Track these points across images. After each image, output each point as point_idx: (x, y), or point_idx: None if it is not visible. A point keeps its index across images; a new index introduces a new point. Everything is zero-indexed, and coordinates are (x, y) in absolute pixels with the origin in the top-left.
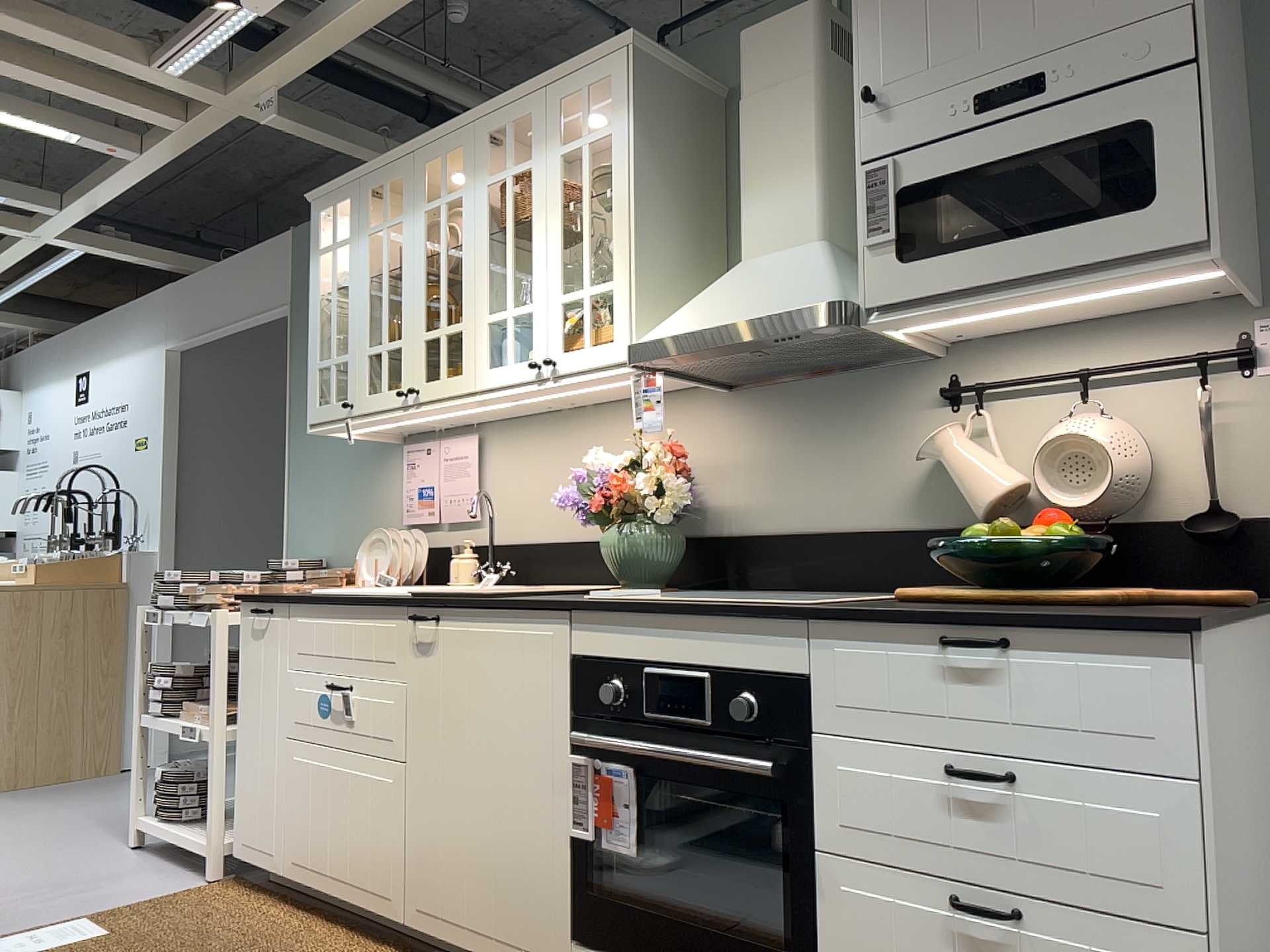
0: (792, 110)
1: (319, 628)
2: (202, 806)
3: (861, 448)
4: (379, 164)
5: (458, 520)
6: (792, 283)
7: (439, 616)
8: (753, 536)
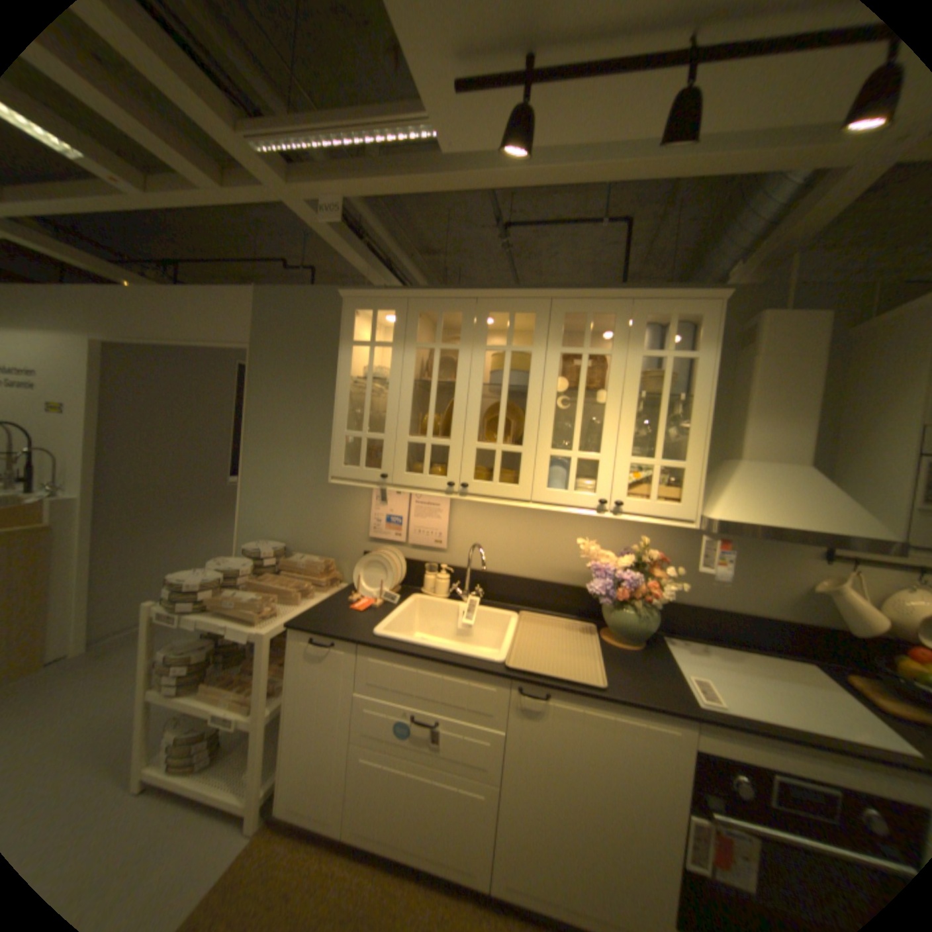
0: (806, 377)
1: (398, 671)
2: (210, 755)
3: (764, 571)
4: (435, 294)
5: (425, 544)
6: (836, 507)
7: (552, 695)
8: (679, 604)
